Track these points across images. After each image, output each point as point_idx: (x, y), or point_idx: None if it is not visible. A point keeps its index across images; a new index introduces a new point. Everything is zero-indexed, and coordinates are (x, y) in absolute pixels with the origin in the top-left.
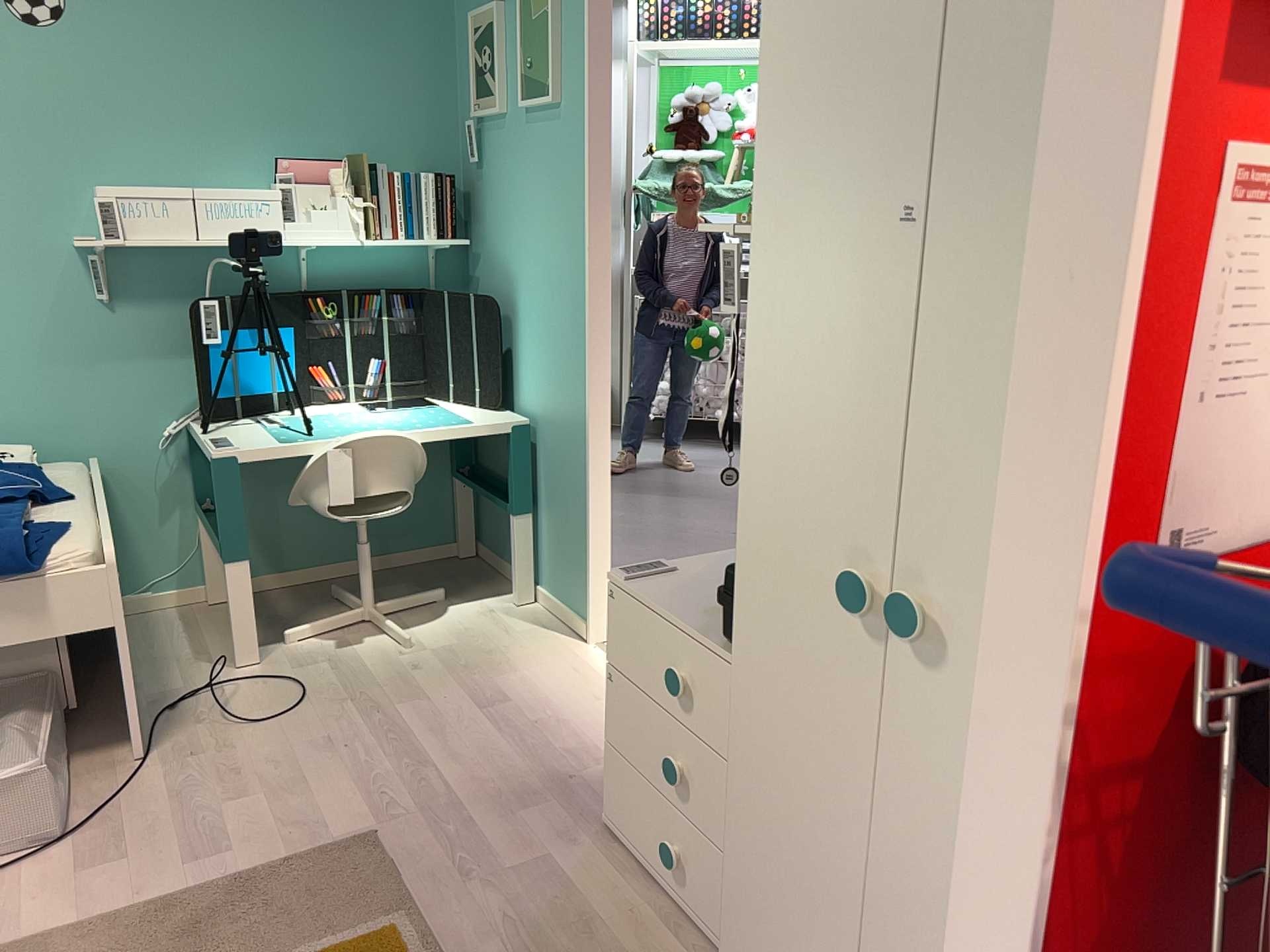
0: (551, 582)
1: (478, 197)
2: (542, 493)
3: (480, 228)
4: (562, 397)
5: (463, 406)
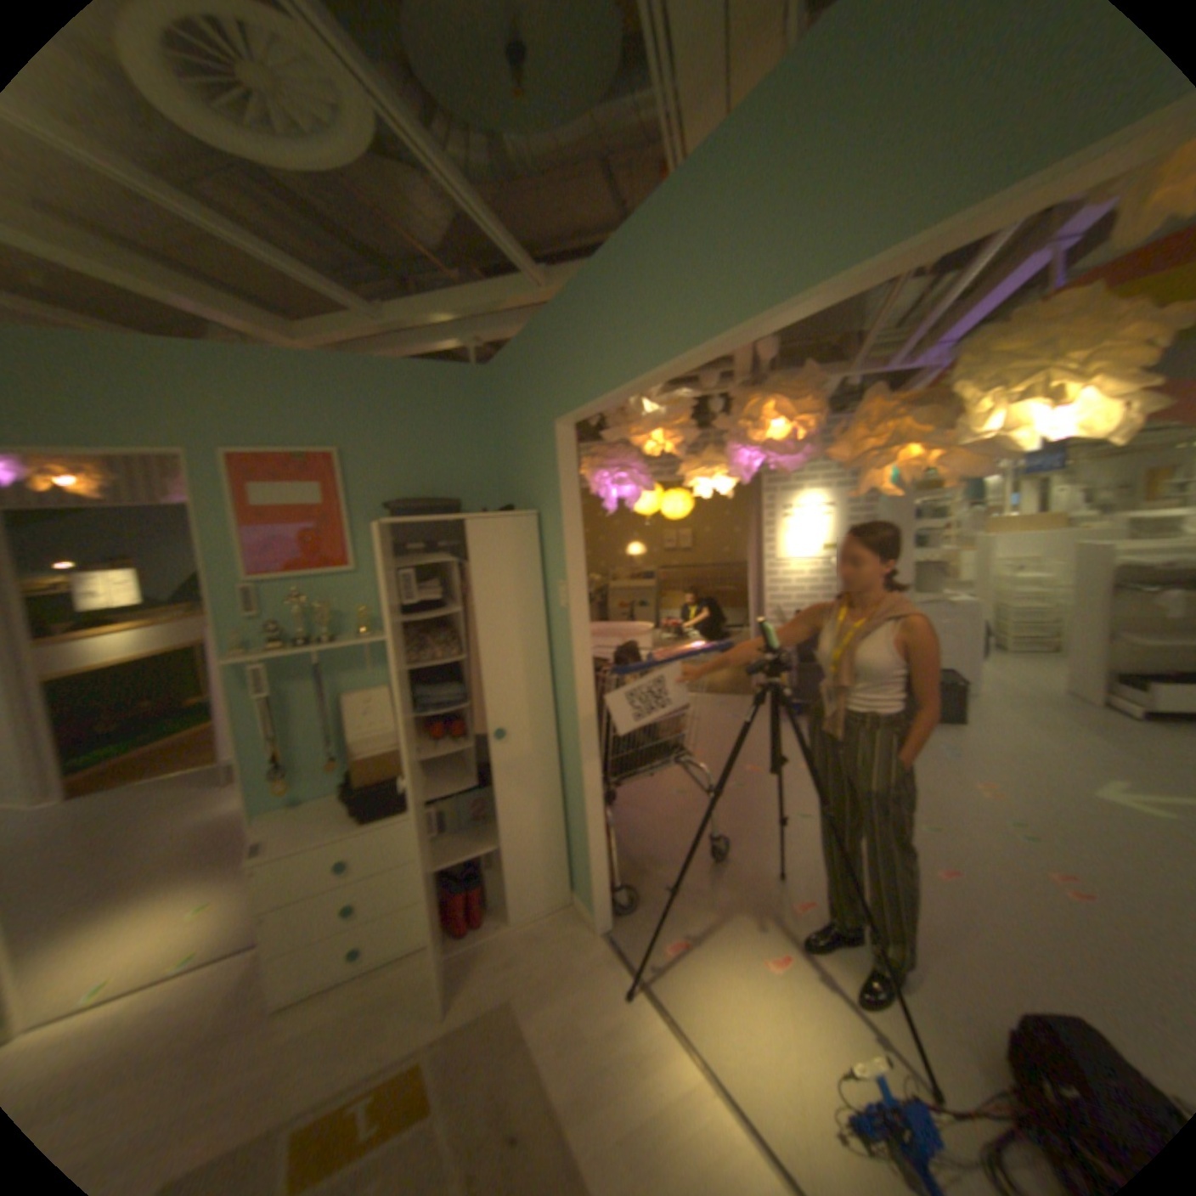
0: None
1: None
2: None
3: None
4: None
5: None
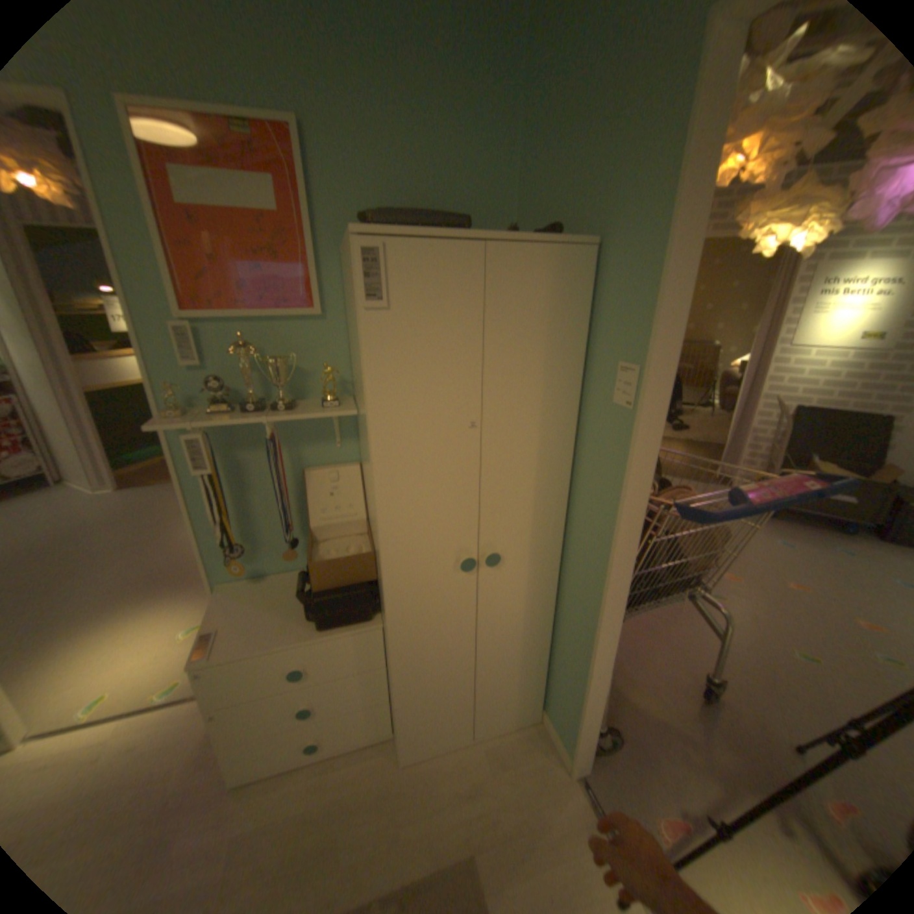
0: None
1: None
2: None
3: None
4: None
5: None
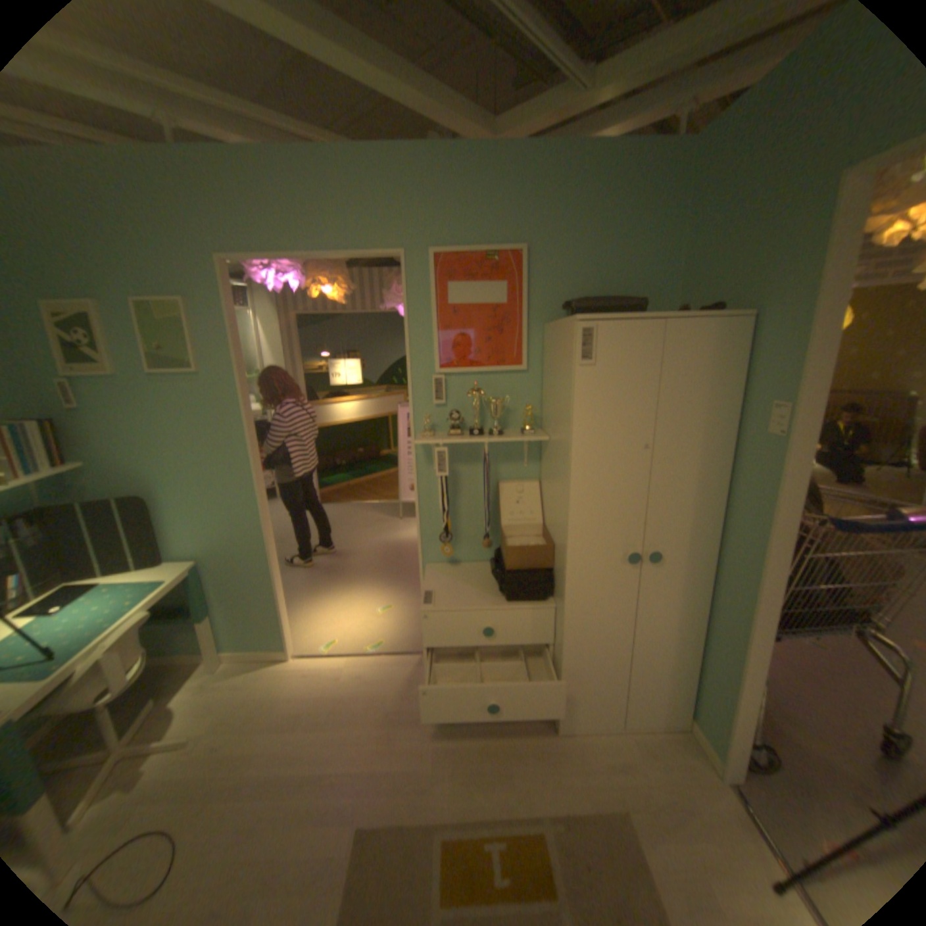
0: (234, 646)
1: (73, 431)
2: (214, 601)
3: (80, 452)
4: (231, 541)
5: (120, 576)
